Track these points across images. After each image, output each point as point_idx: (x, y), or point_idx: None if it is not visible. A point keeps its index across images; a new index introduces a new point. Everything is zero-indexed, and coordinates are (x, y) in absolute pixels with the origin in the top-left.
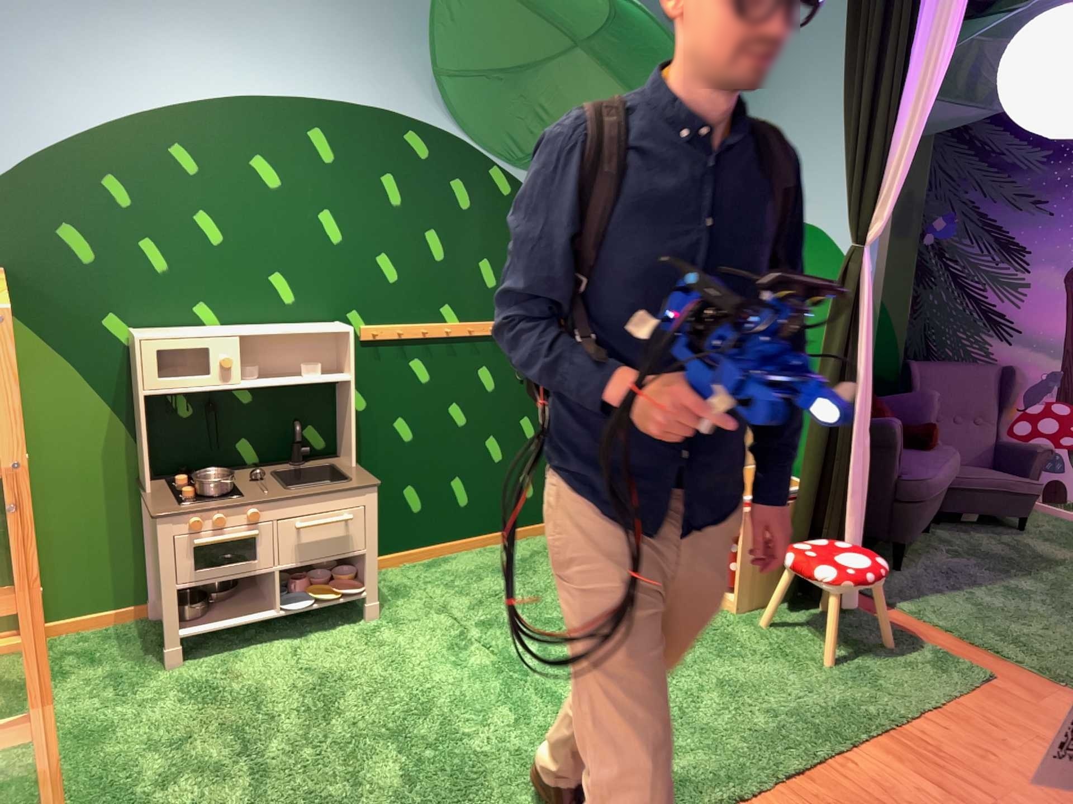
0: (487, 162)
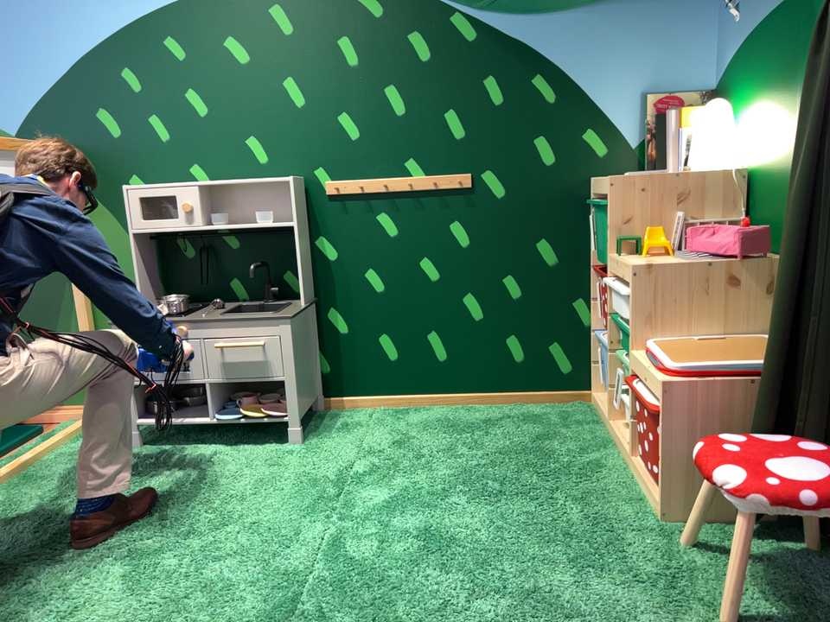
0: (445, 4)
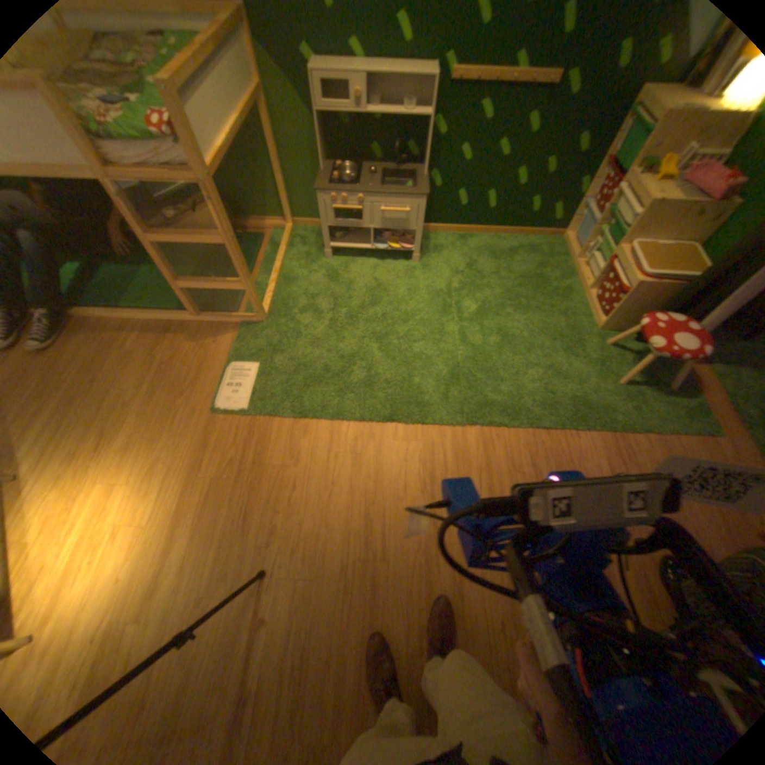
0: None
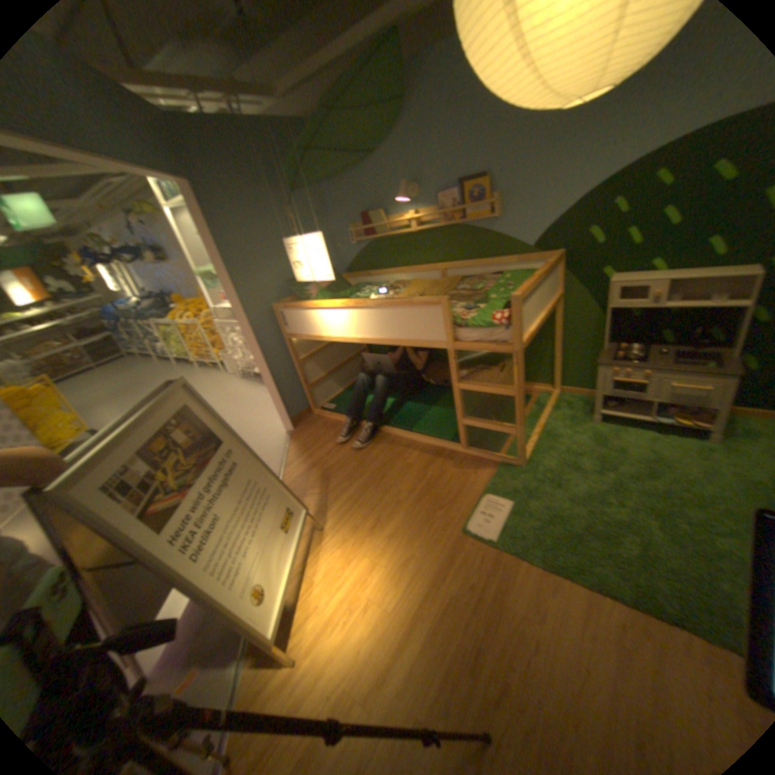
0: None
